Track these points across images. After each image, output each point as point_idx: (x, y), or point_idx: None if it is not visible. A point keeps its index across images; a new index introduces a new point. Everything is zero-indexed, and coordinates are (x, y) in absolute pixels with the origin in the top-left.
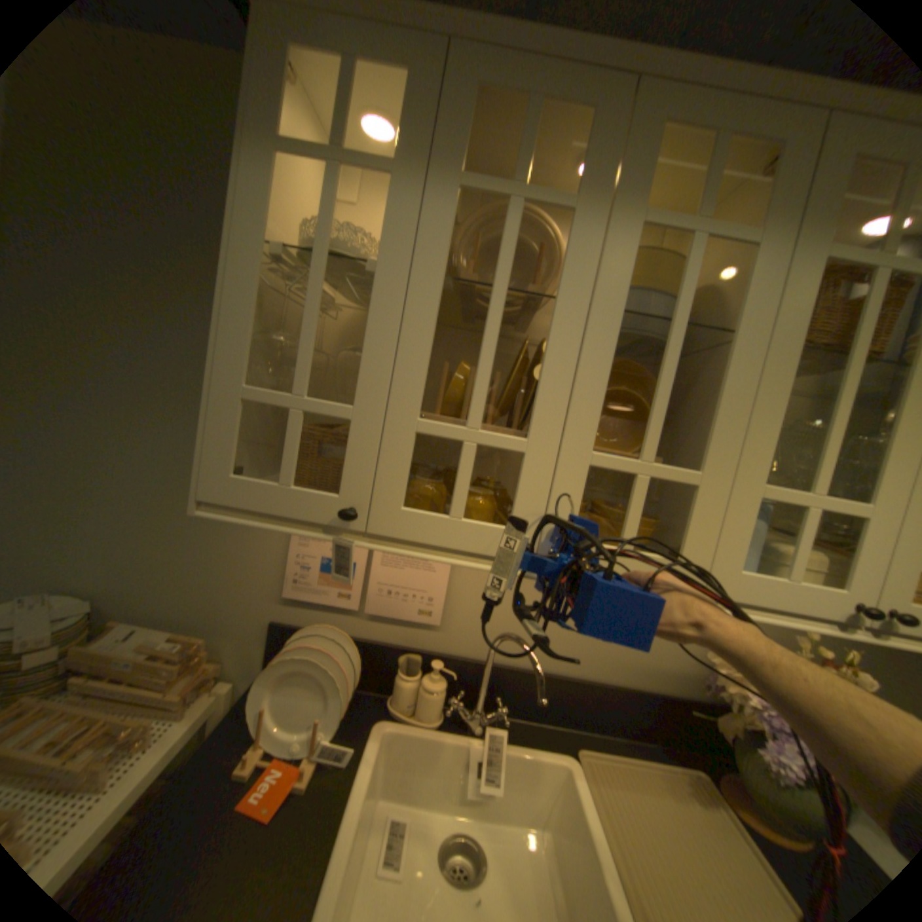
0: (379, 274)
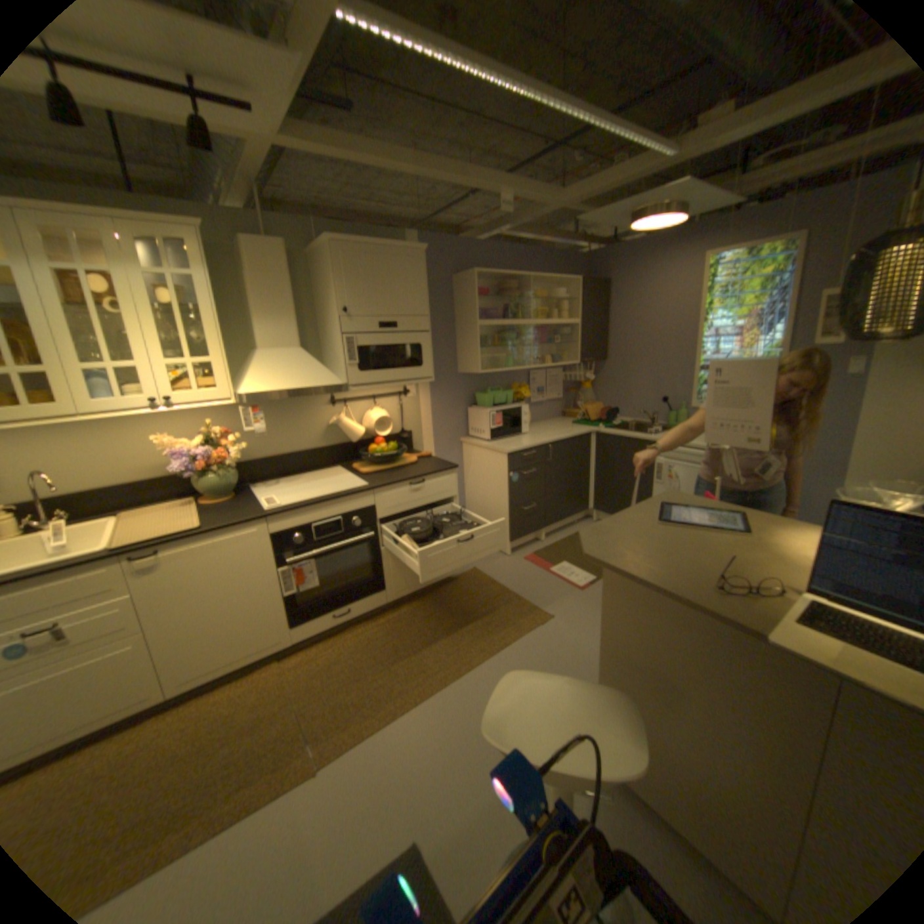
0: None
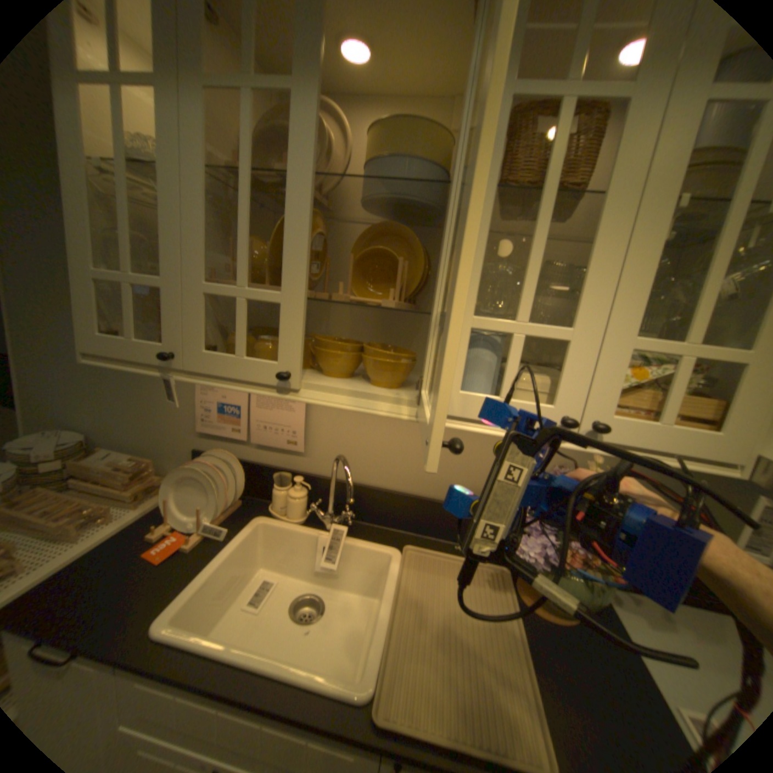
0: (159, 172)
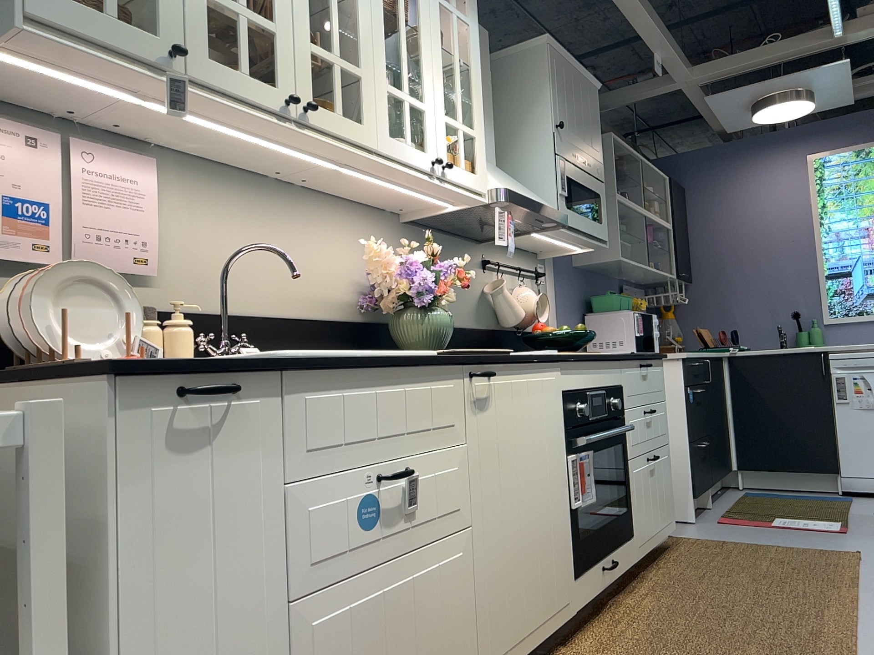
0: None
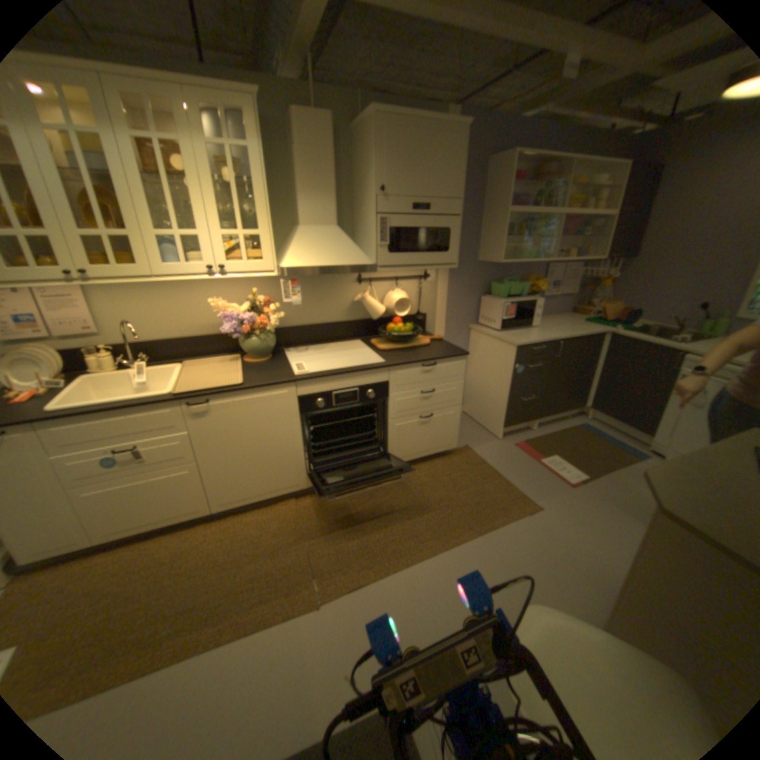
0: None
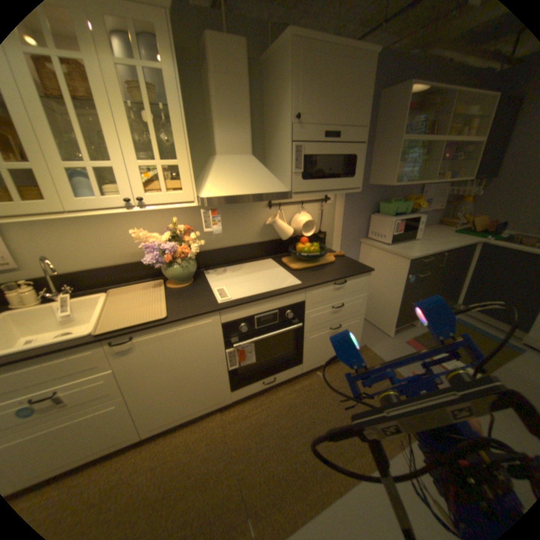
0: None
